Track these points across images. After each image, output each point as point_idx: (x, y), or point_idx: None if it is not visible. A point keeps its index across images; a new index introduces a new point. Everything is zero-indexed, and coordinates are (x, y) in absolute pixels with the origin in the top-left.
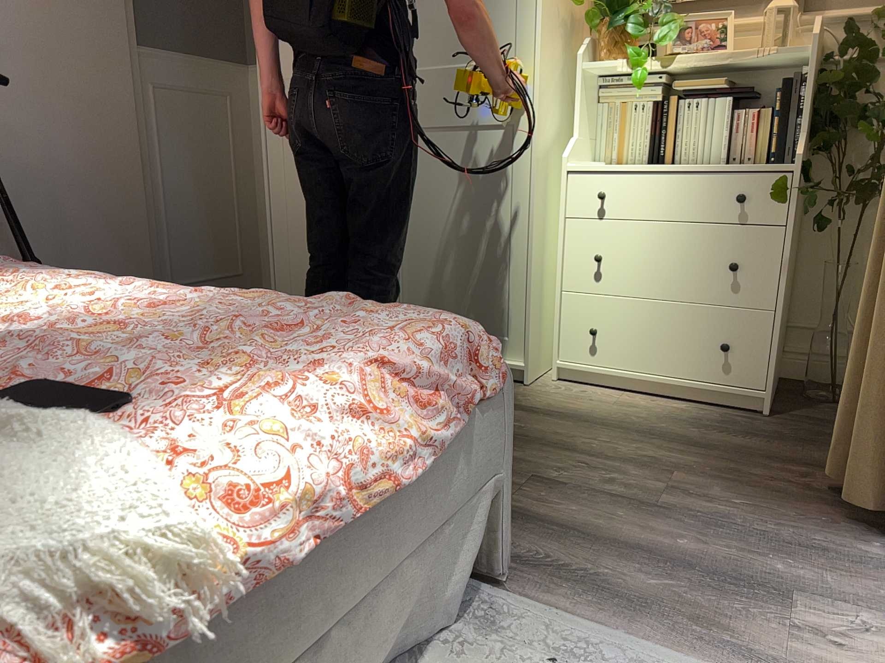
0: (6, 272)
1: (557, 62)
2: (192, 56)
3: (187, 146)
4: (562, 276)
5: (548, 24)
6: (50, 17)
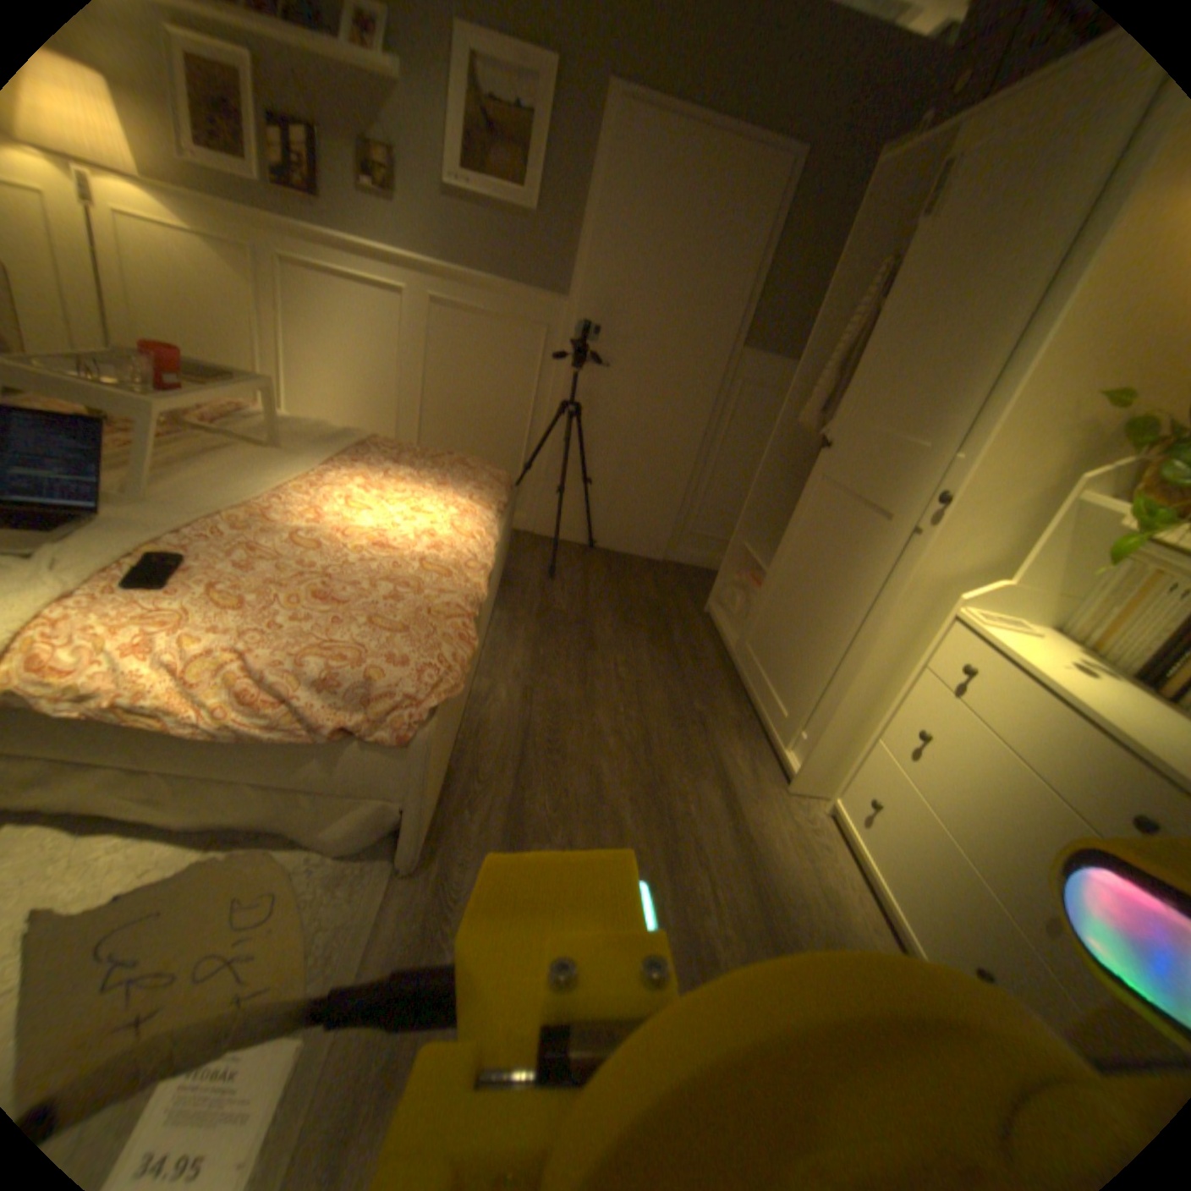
0: (469, 483)
1: (1044, 477)
2: (792, 359)
3: (751, 432)
4: (889, 724)
5: (1032, 422)
6: (675, 313)
